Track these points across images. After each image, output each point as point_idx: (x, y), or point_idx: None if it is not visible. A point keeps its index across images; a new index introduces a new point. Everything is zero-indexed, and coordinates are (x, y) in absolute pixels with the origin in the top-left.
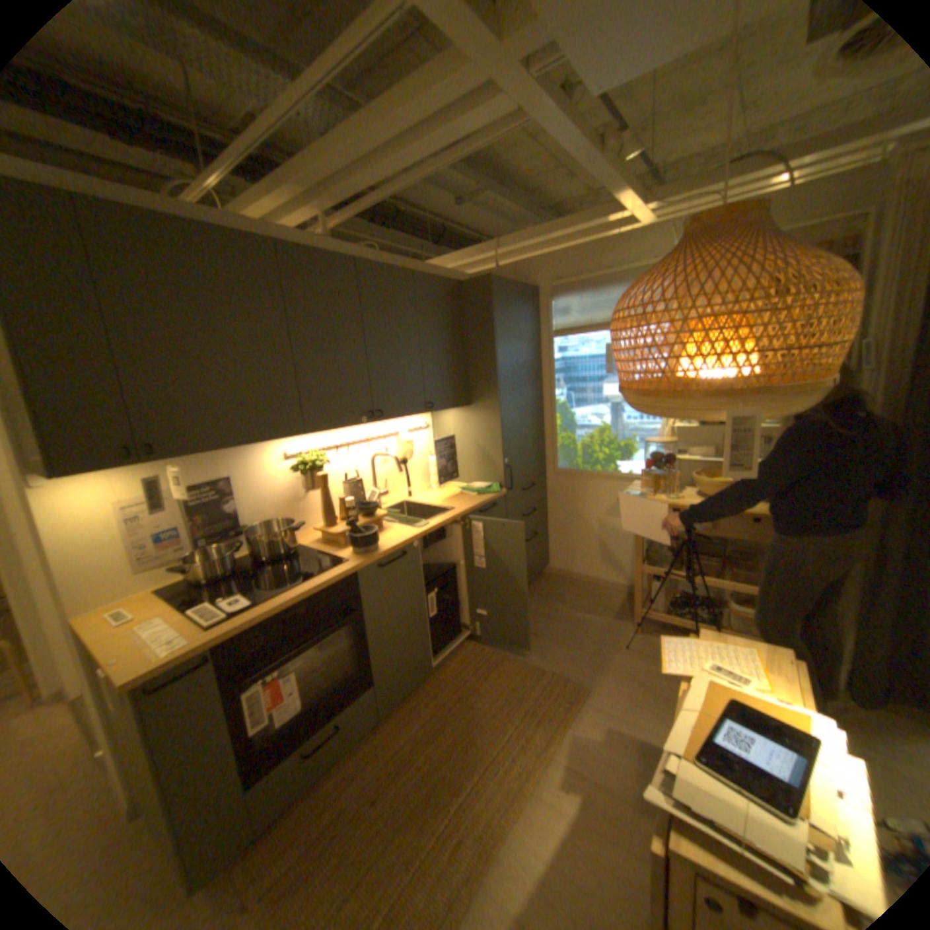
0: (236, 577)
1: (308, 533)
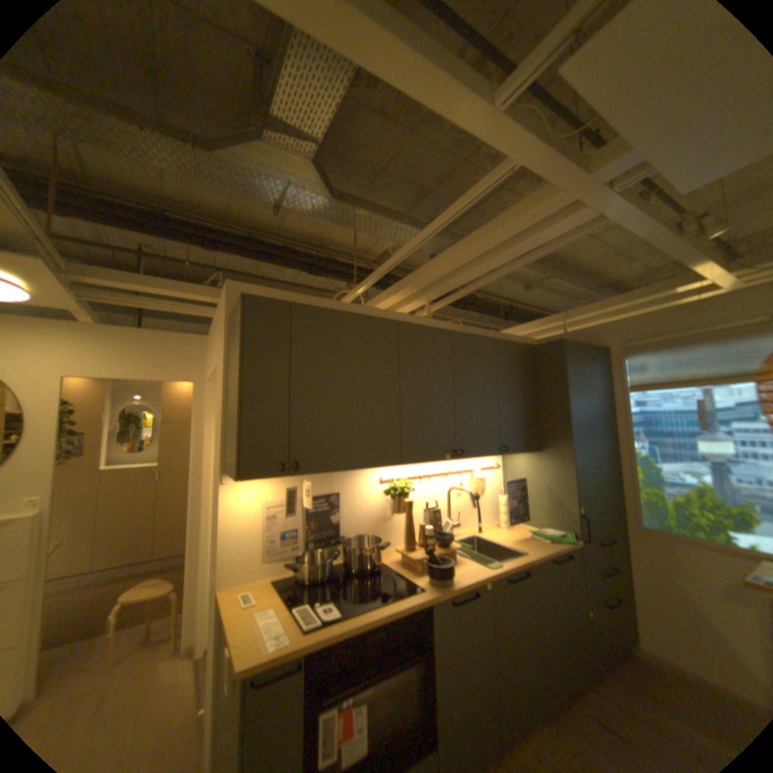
0: (331, 584)
1: (390, 552)
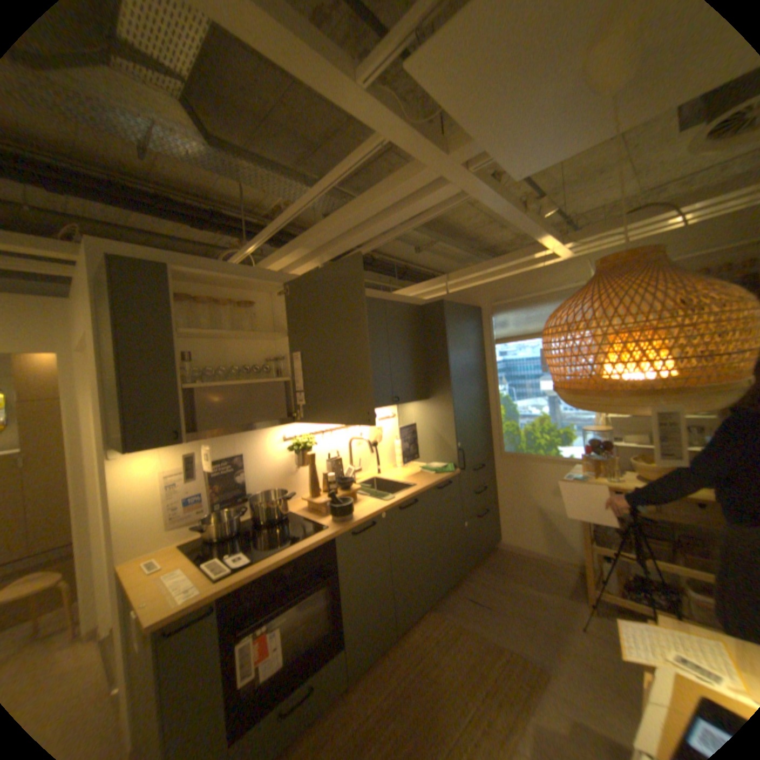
0: (240, 537)
1: (297, 501)
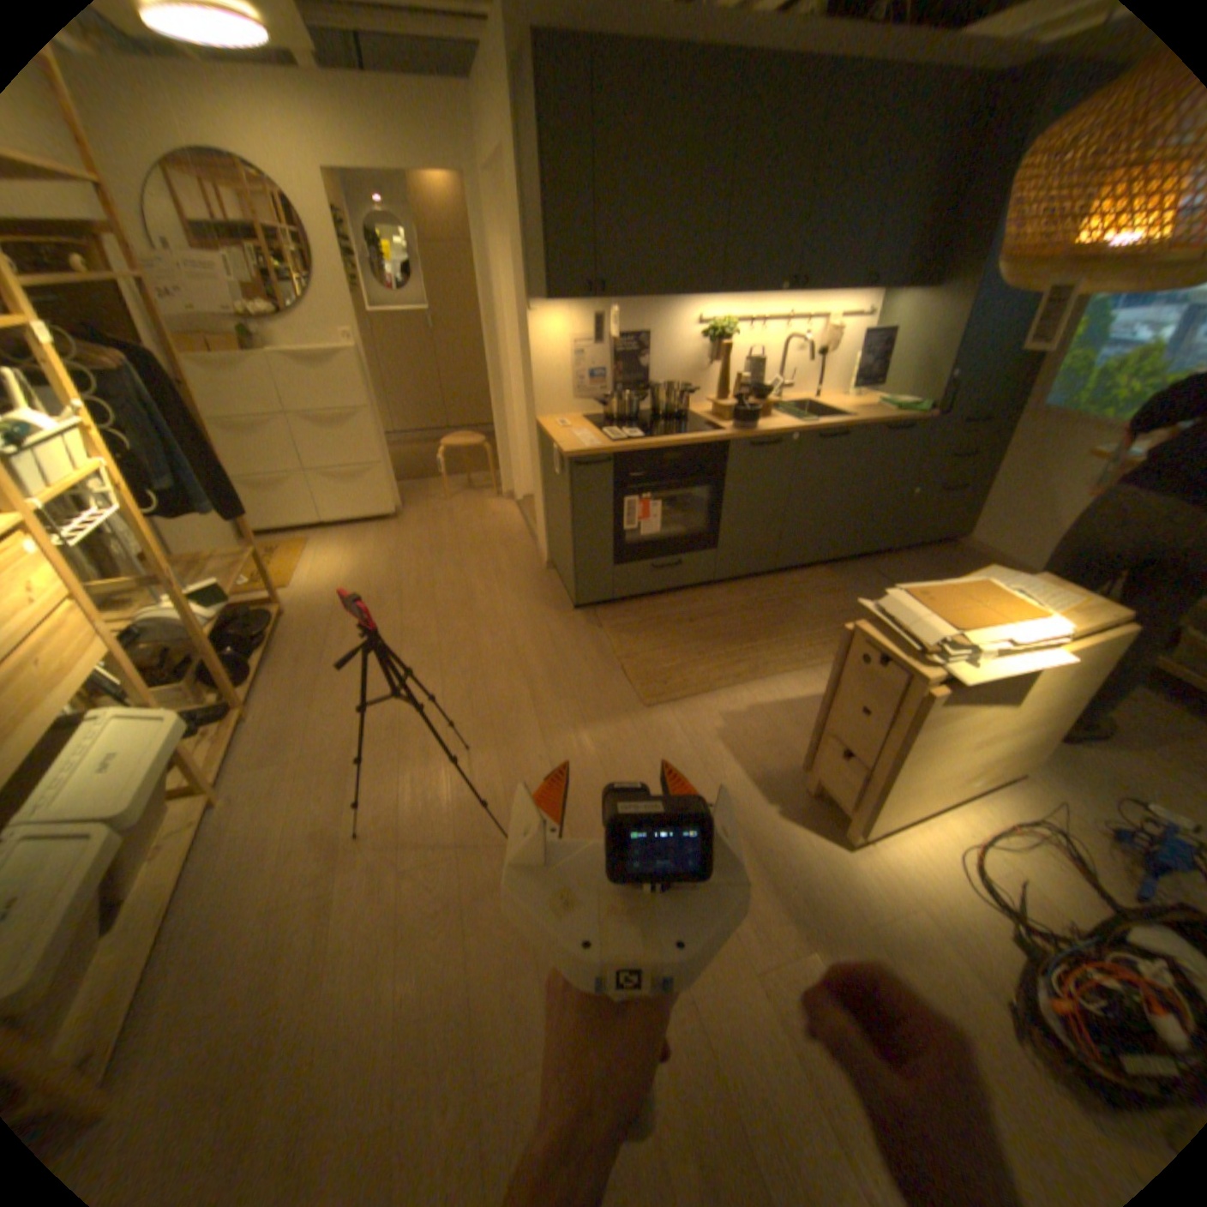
0: (636, 422)
1: (700, 406)
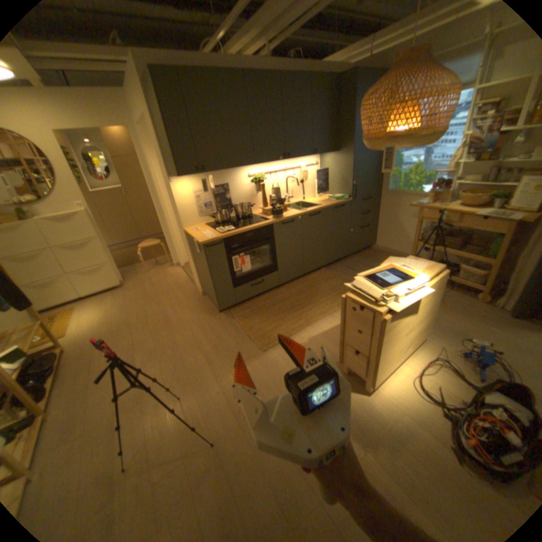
0: (230, 222)
1: (256, 211)
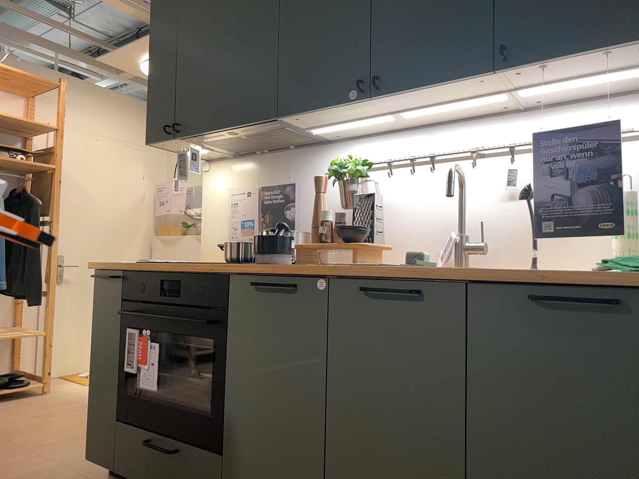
0: None
1: None
